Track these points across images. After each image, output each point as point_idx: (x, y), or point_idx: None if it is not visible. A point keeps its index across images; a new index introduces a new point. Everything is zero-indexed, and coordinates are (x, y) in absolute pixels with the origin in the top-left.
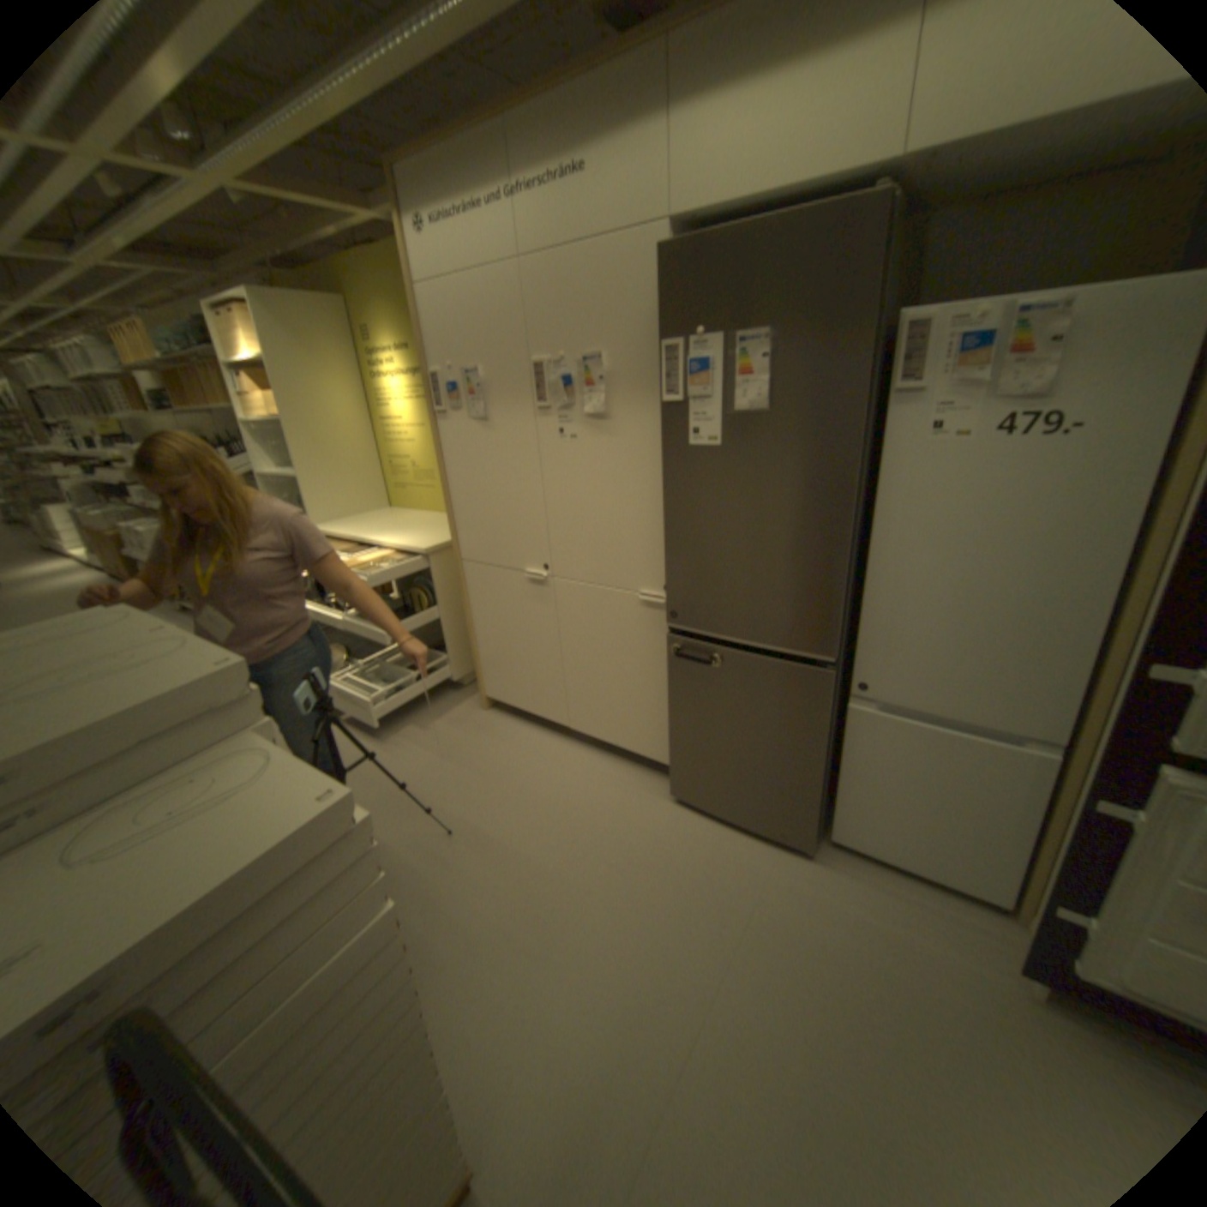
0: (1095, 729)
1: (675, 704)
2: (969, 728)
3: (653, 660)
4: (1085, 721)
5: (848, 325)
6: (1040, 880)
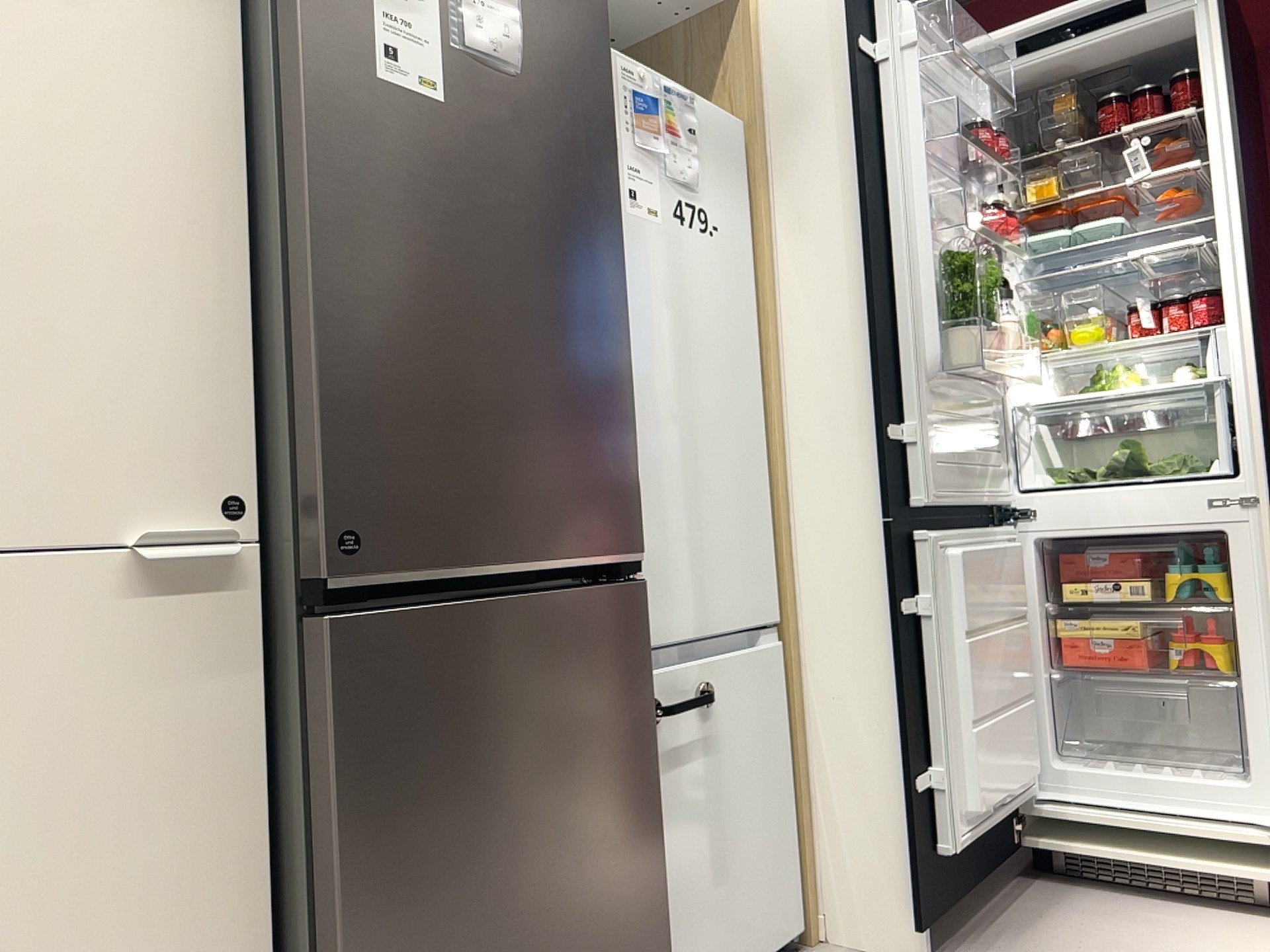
0: (793, 585)
1: (357, 880)
2: (717, 650)
3: (171, 814)
4: (777, 586)
5: (586, 0)
6: (810, 844)
